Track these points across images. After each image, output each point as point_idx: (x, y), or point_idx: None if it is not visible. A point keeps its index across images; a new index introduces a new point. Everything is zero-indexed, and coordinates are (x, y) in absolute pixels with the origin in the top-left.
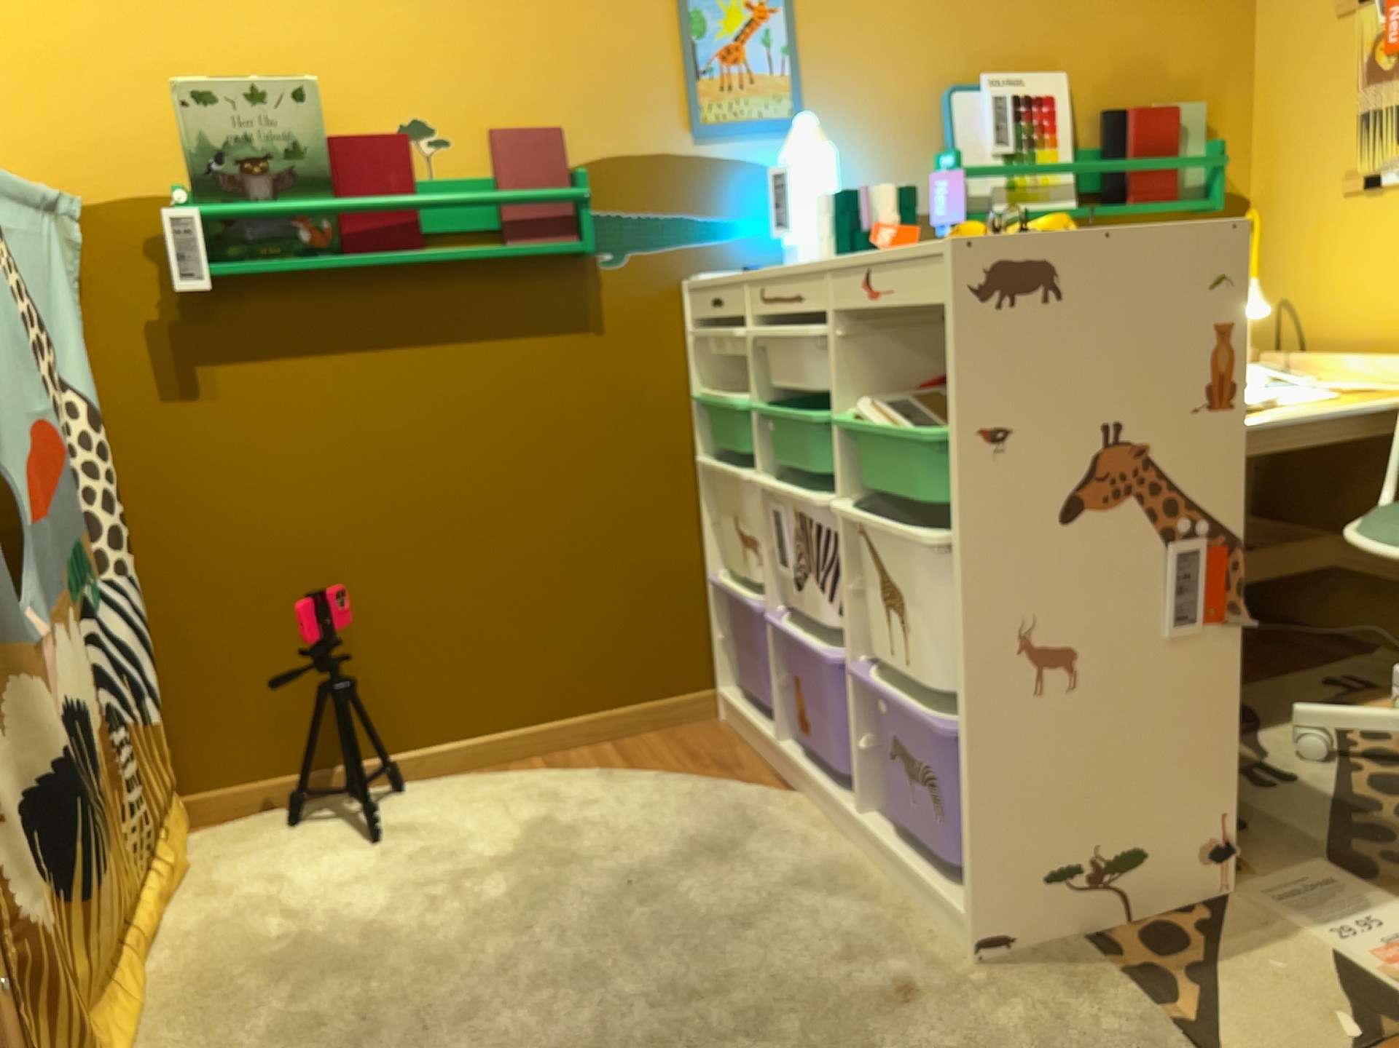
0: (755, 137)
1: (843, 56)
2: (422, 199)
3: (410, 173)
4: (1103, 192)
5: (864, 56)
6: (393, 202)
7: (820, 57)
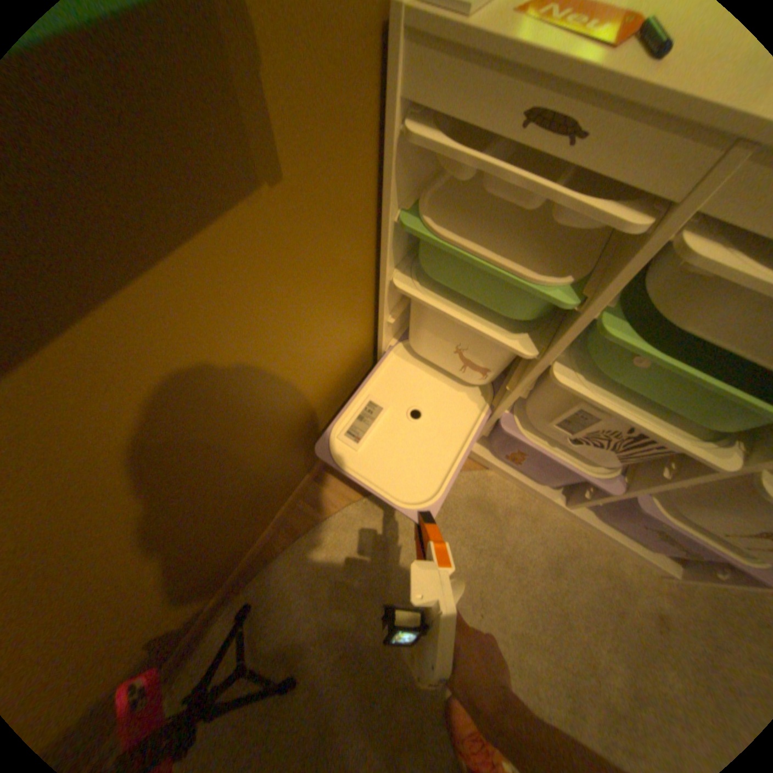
0: None
1: None
2: None
3: None
4: None
5: None
6: None
7: None
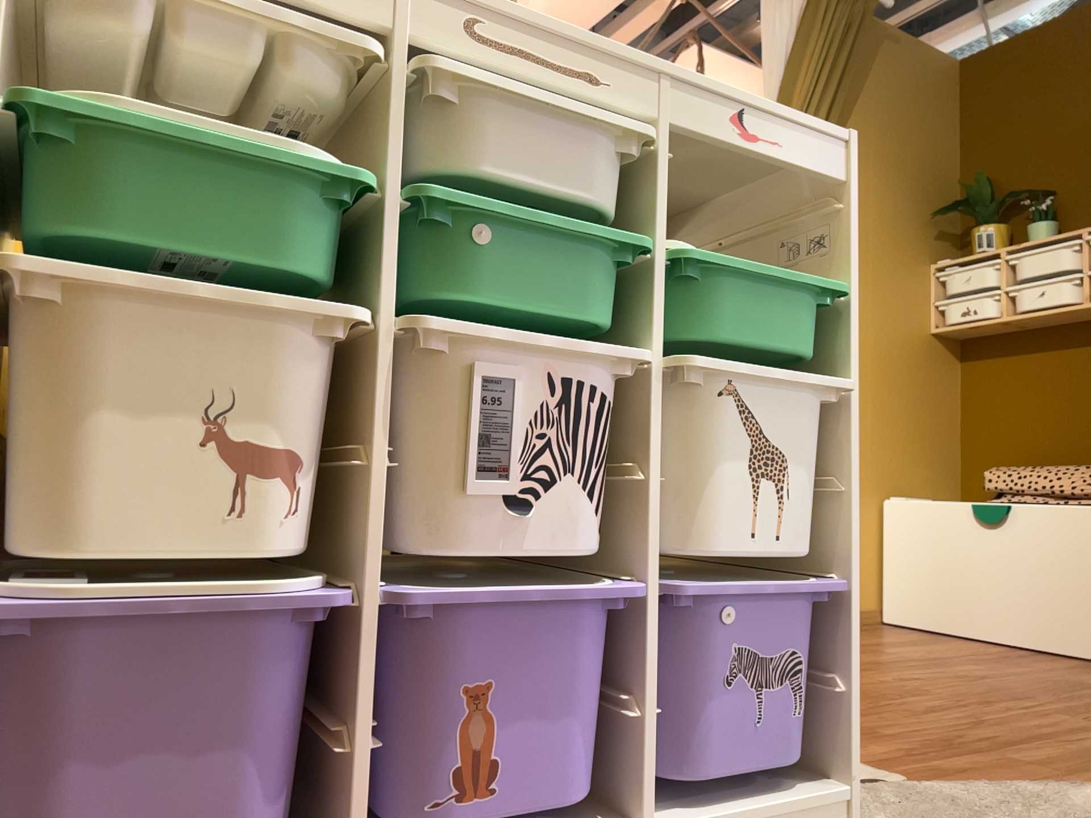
0: None
1: None
2: None
3: None
4: None
5: None
6: None
7: None
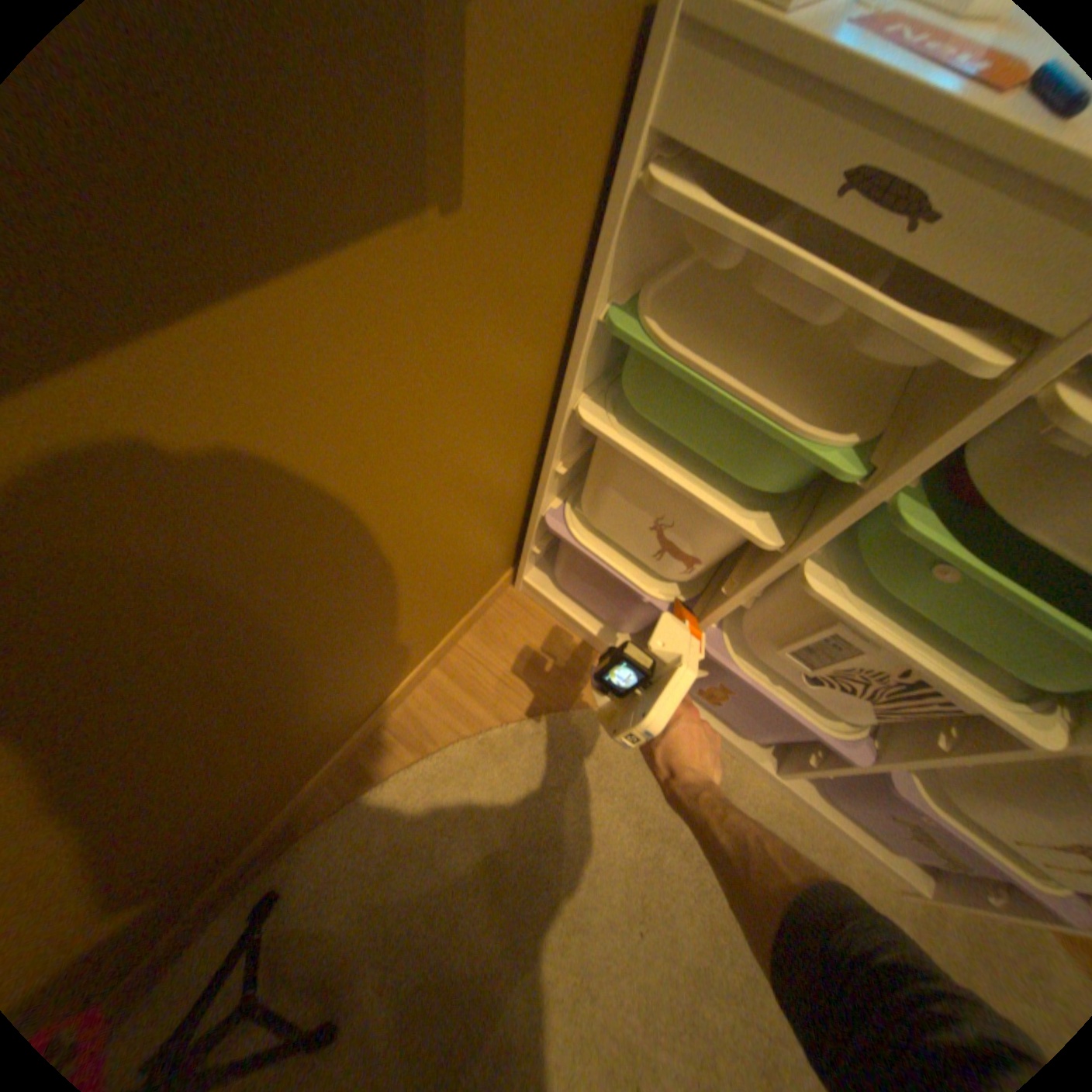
0: None
1: None
2: None
3: None
4: None
5: None
6: None
7: None
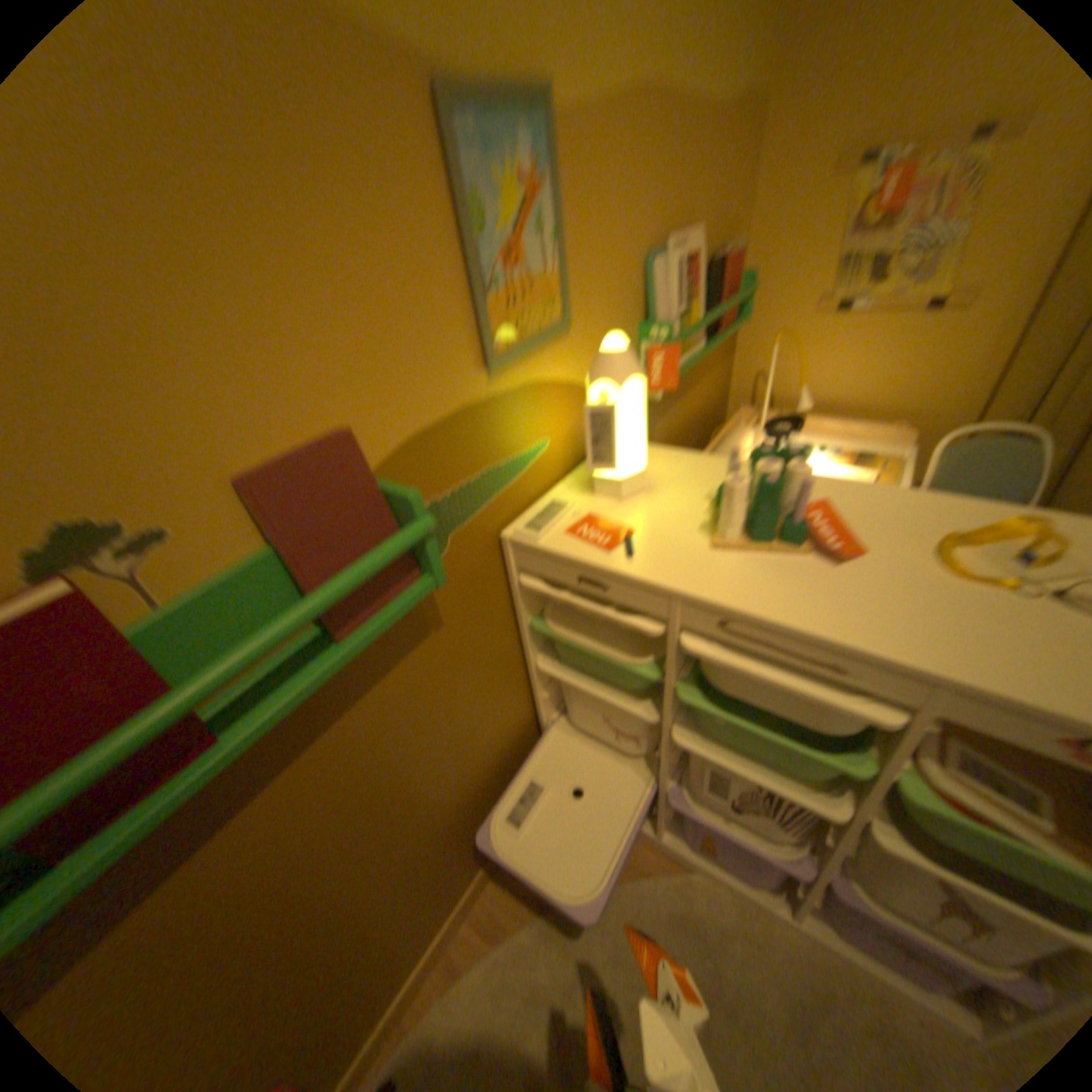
0: (538, 347)
1: (592, 228)
2: (185, 688)
3: (120, 647)
4: (708, 321)
5: (606, 224)
6: (126, 743)
7: (577, 231)
